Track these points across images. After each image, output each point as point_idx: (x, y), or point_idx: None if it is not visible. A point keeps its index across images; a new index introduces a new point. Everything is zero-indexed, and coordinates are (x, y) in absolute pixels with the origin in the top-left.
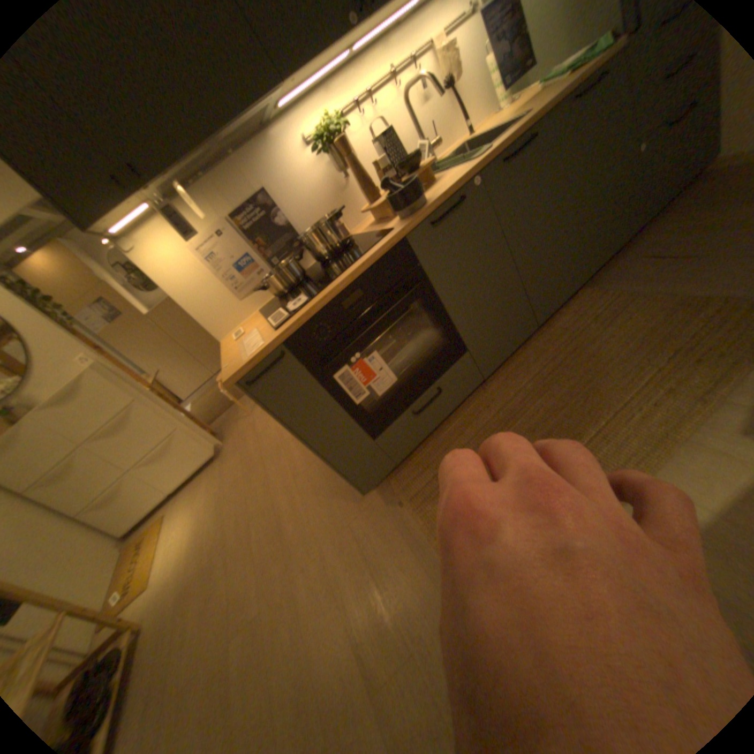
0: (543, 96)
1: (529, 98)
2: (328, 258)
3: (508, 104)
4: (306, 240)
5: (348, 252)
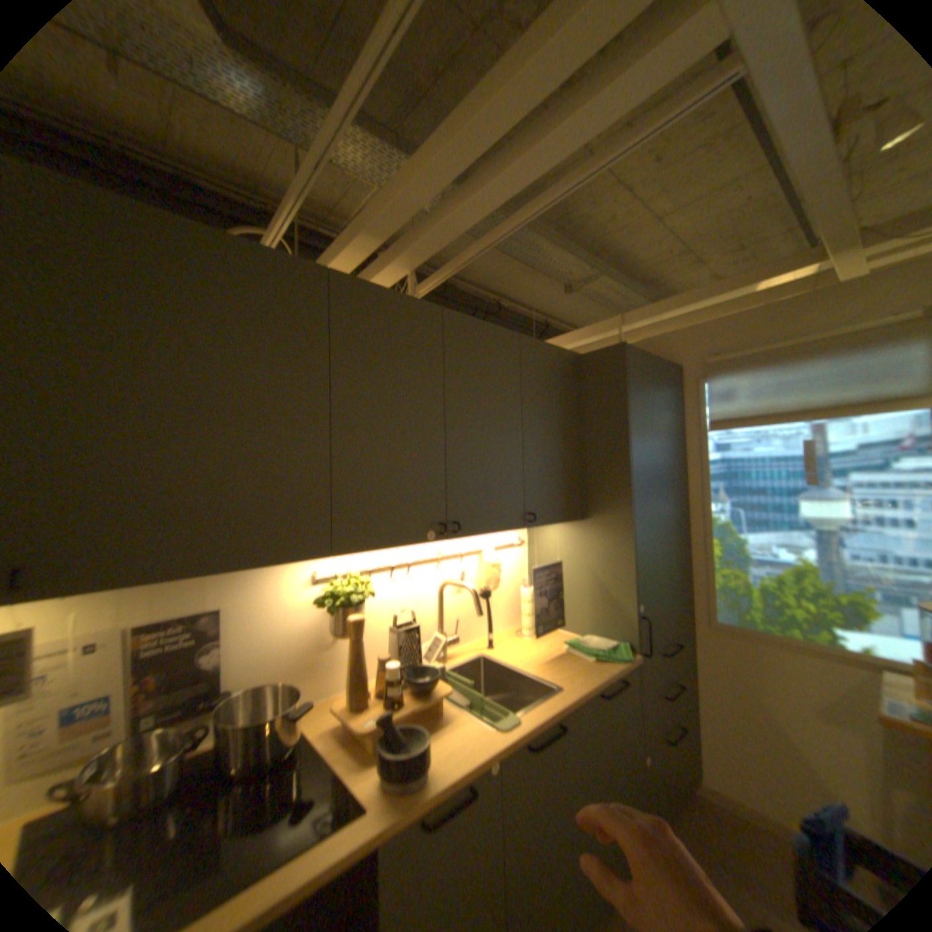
0: (571, 674)
1: (555, 657)
2: (239, 785)
3: (531, 638)
4: (225, 726)
5: (277, 791)
